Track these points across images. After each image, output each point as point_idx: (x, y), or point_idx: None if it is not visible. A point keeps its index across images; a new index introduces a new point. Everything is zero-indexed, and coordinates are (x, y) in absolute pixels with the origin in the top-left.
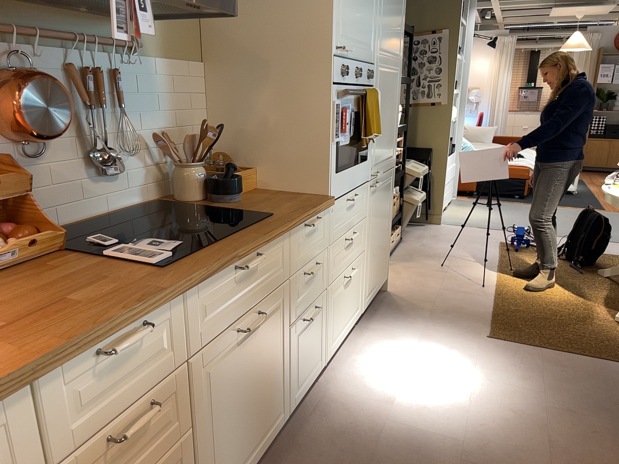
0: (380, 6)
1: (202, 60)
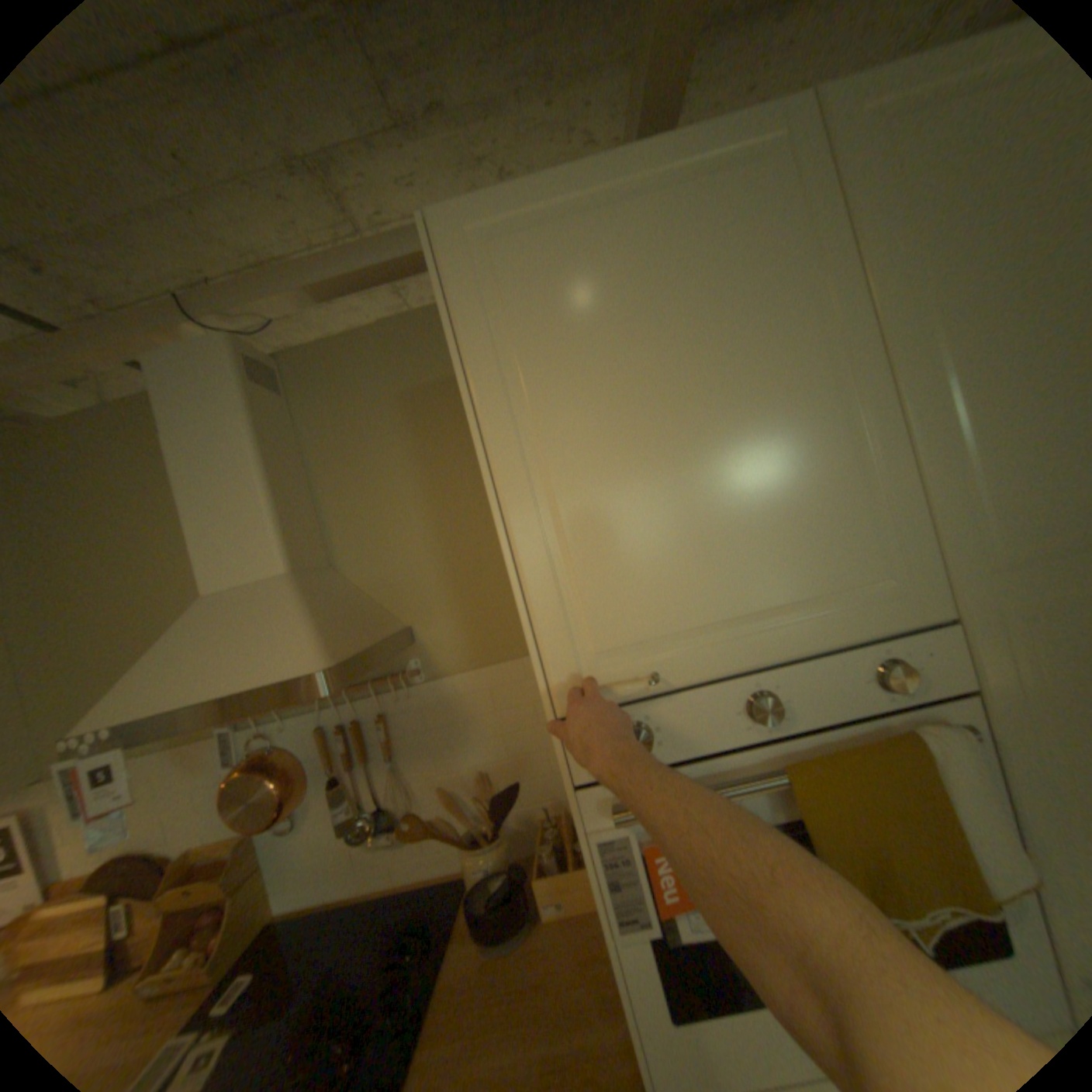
0: (930, 423)
1: None
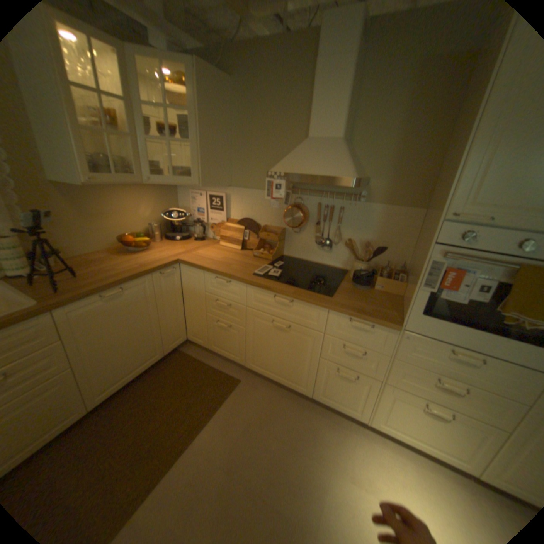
0: None
1: (427, 206)
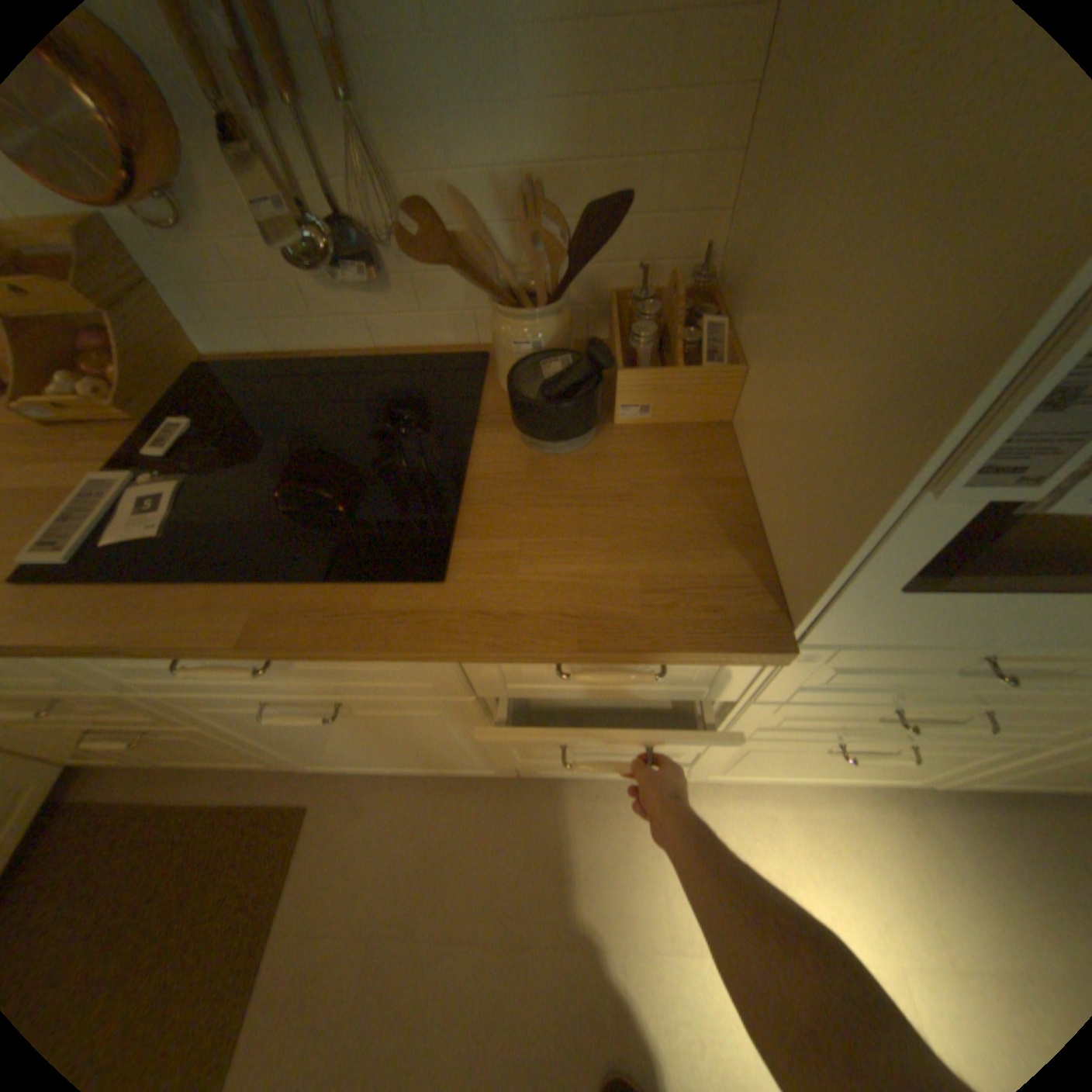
0: None
1: None
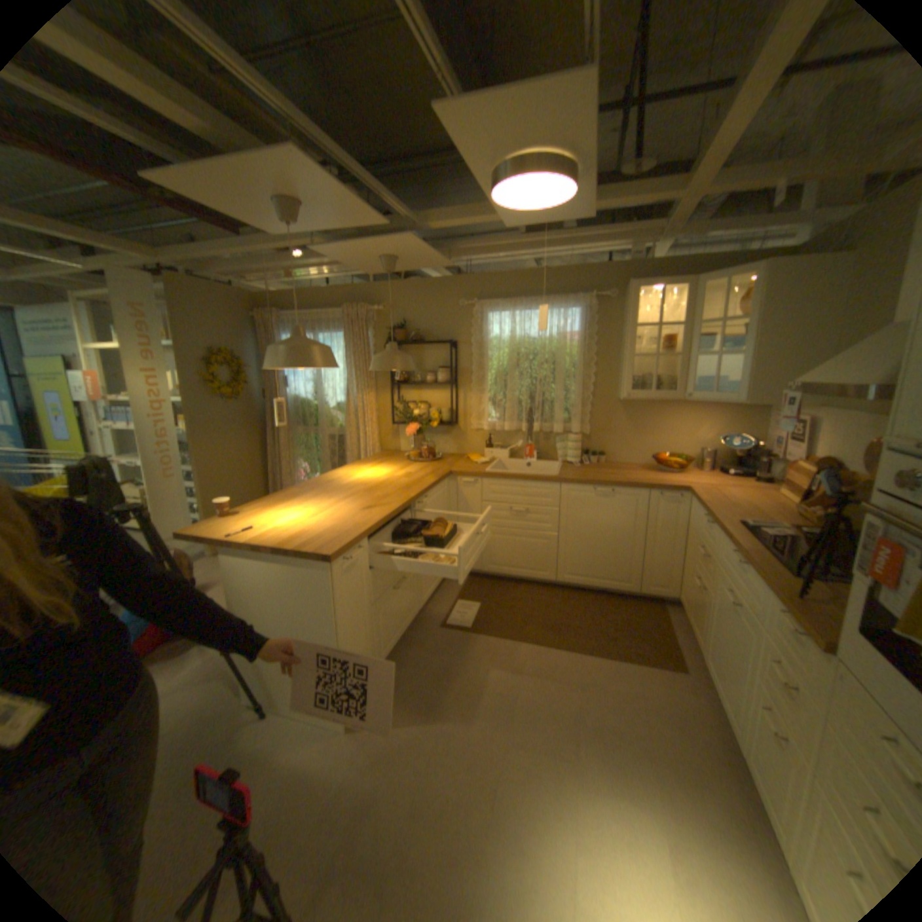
0: None
1: None
